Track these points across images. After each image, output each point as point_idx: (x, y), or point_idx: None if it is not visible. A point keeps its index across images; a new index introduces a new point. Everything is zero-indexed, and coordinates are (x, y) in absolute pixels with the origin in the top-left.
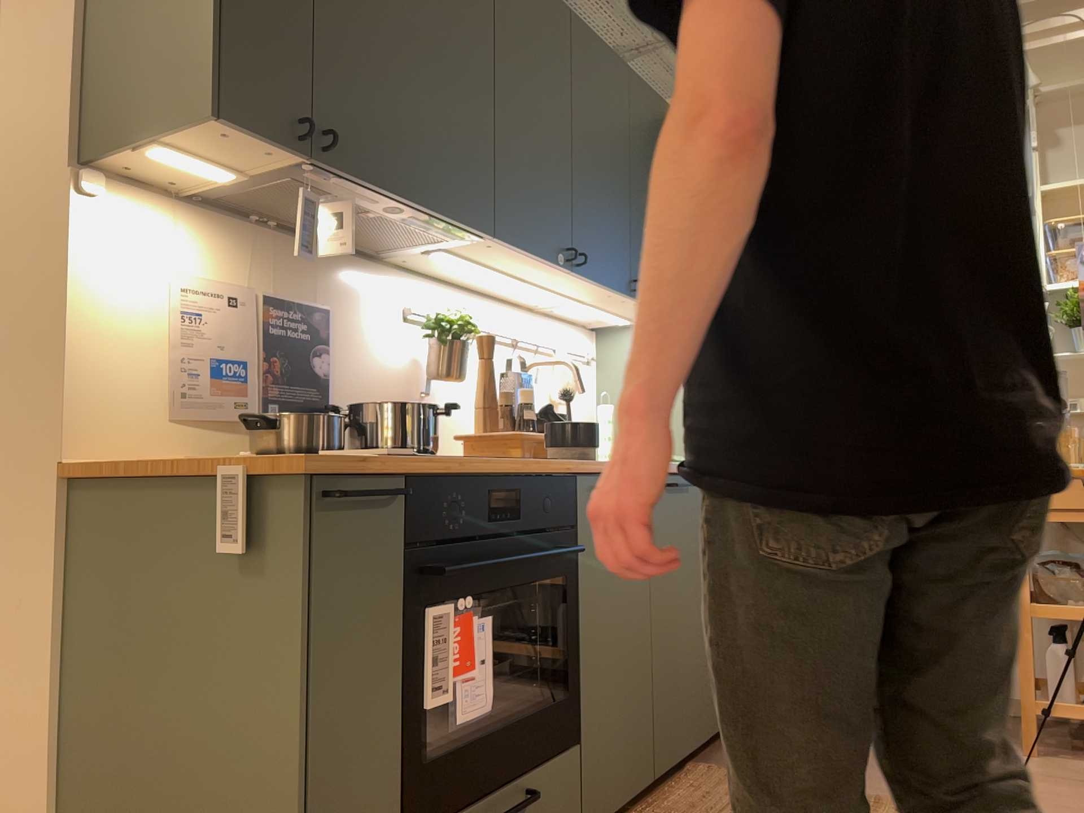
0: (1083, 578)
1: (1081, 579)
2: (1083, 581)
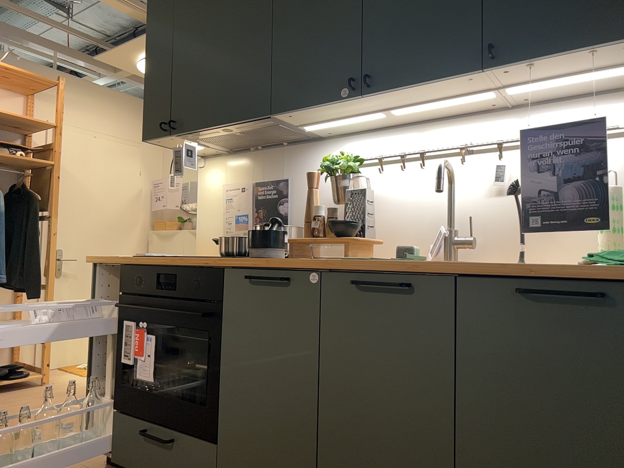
0: None
1: None
2: None
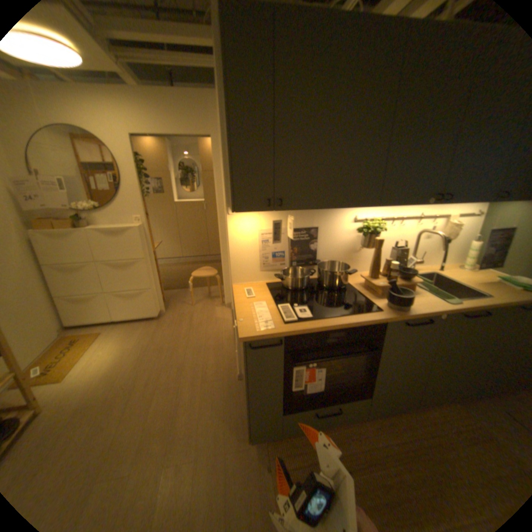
0: None
1: None
2: None
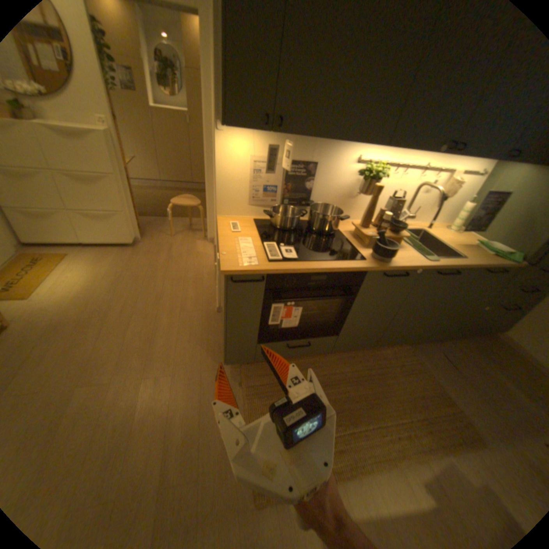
0: None
1: None
2: None
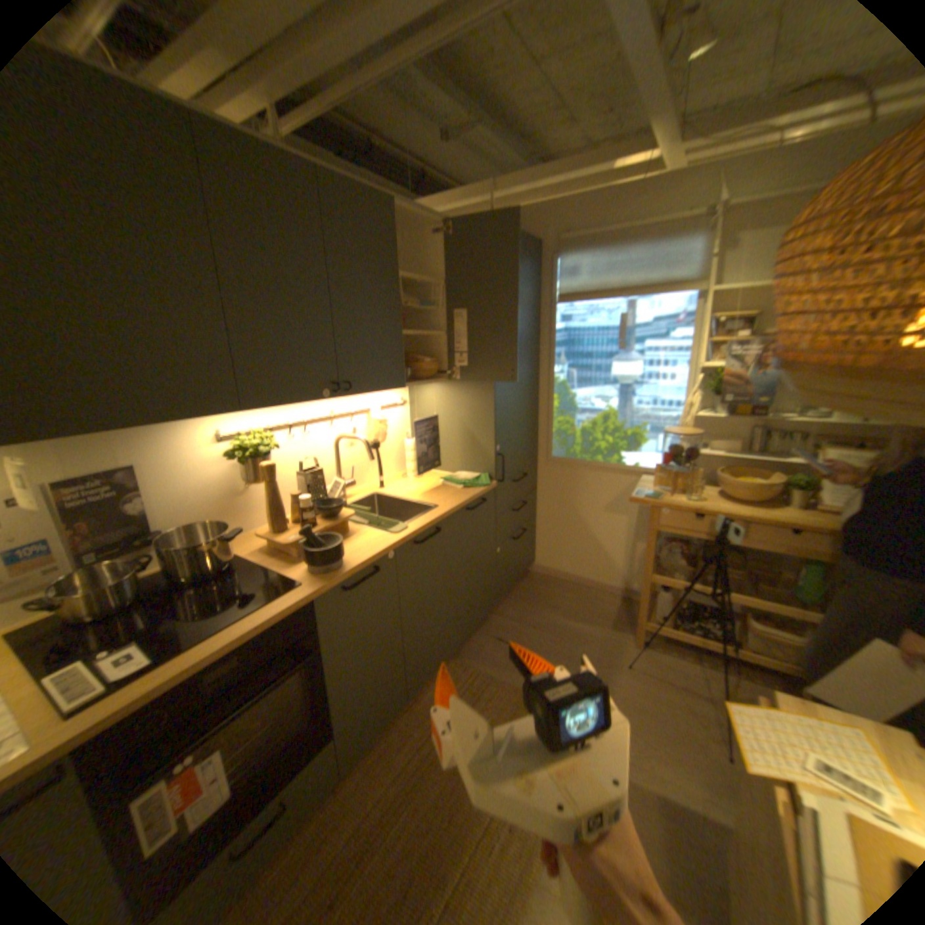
0: (687, 561)
1: (684, 564)
2: (688, 555)
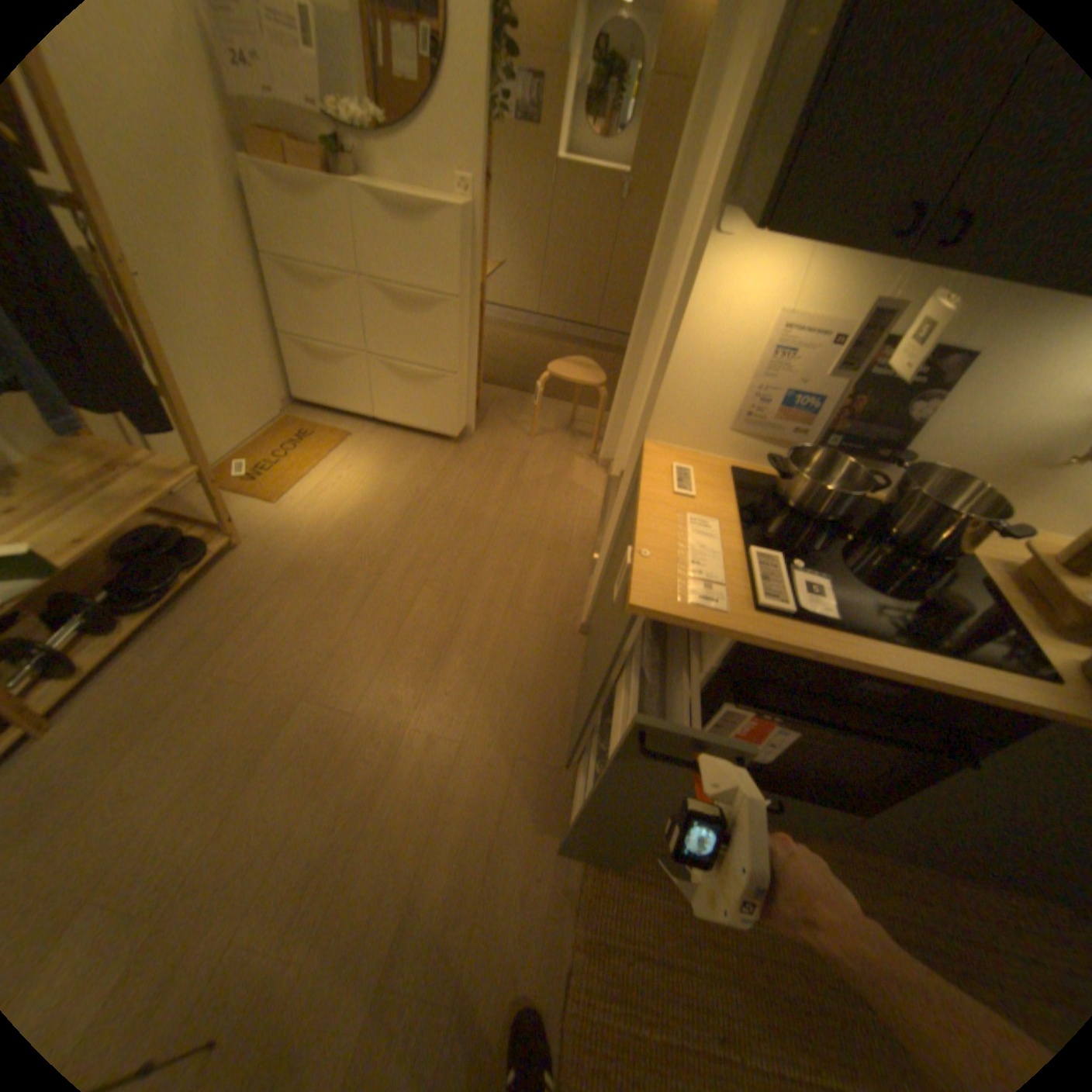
0: None
1: None
2: None
